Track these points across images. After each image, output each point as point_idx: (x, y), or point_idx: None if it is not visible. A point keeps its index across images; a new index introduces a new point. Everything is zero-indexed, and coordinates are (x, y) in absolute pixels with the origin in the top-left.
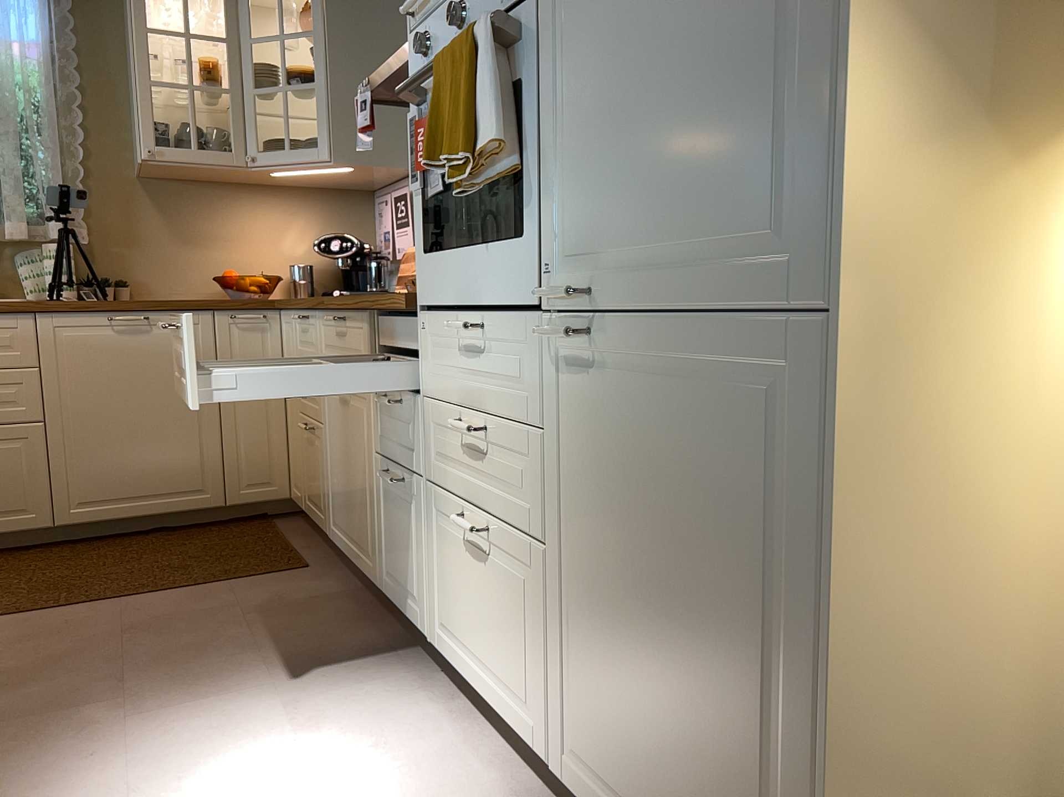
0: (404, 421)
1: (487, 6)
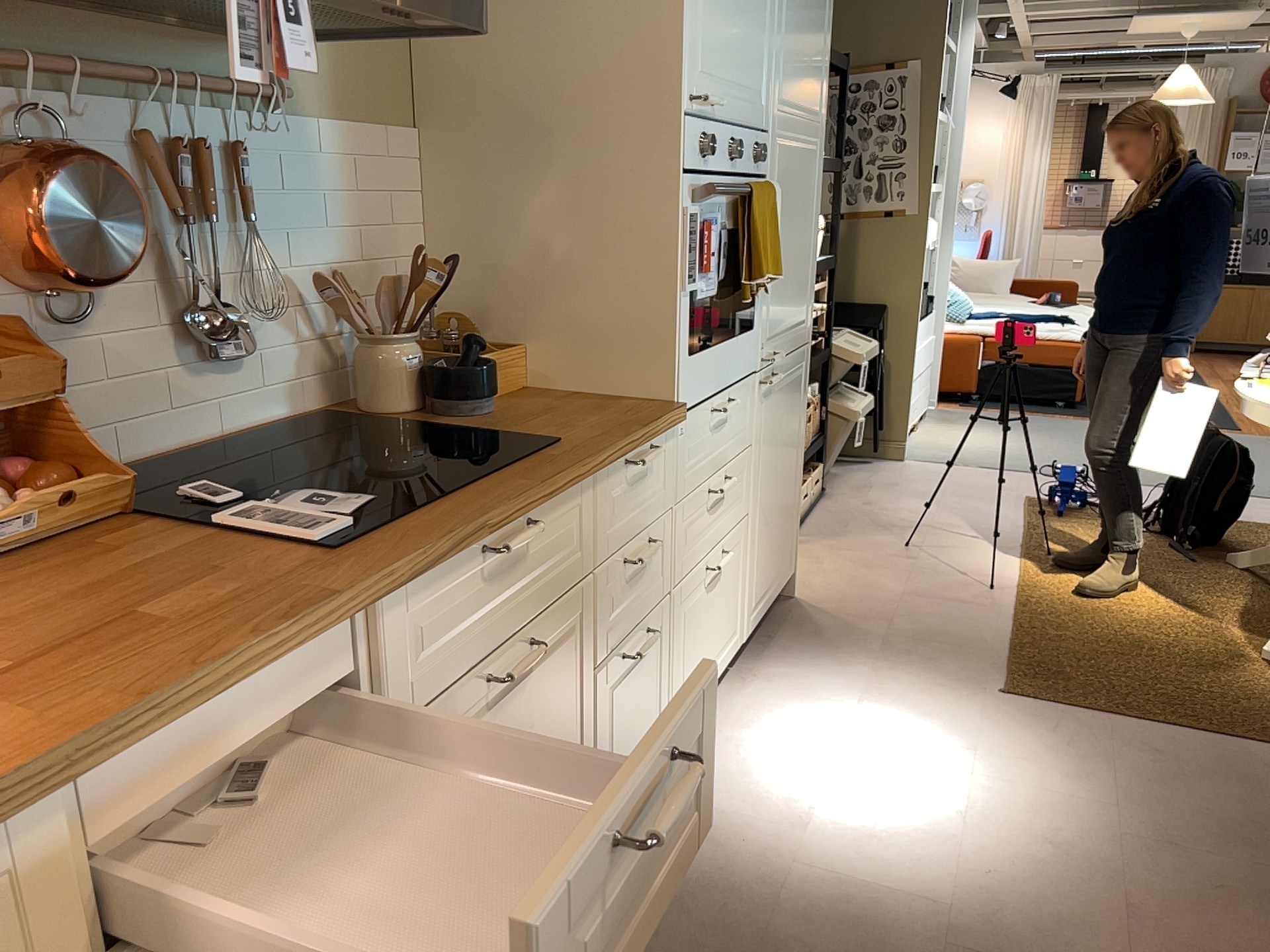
0: (646, 562)
1: (745, 160)
